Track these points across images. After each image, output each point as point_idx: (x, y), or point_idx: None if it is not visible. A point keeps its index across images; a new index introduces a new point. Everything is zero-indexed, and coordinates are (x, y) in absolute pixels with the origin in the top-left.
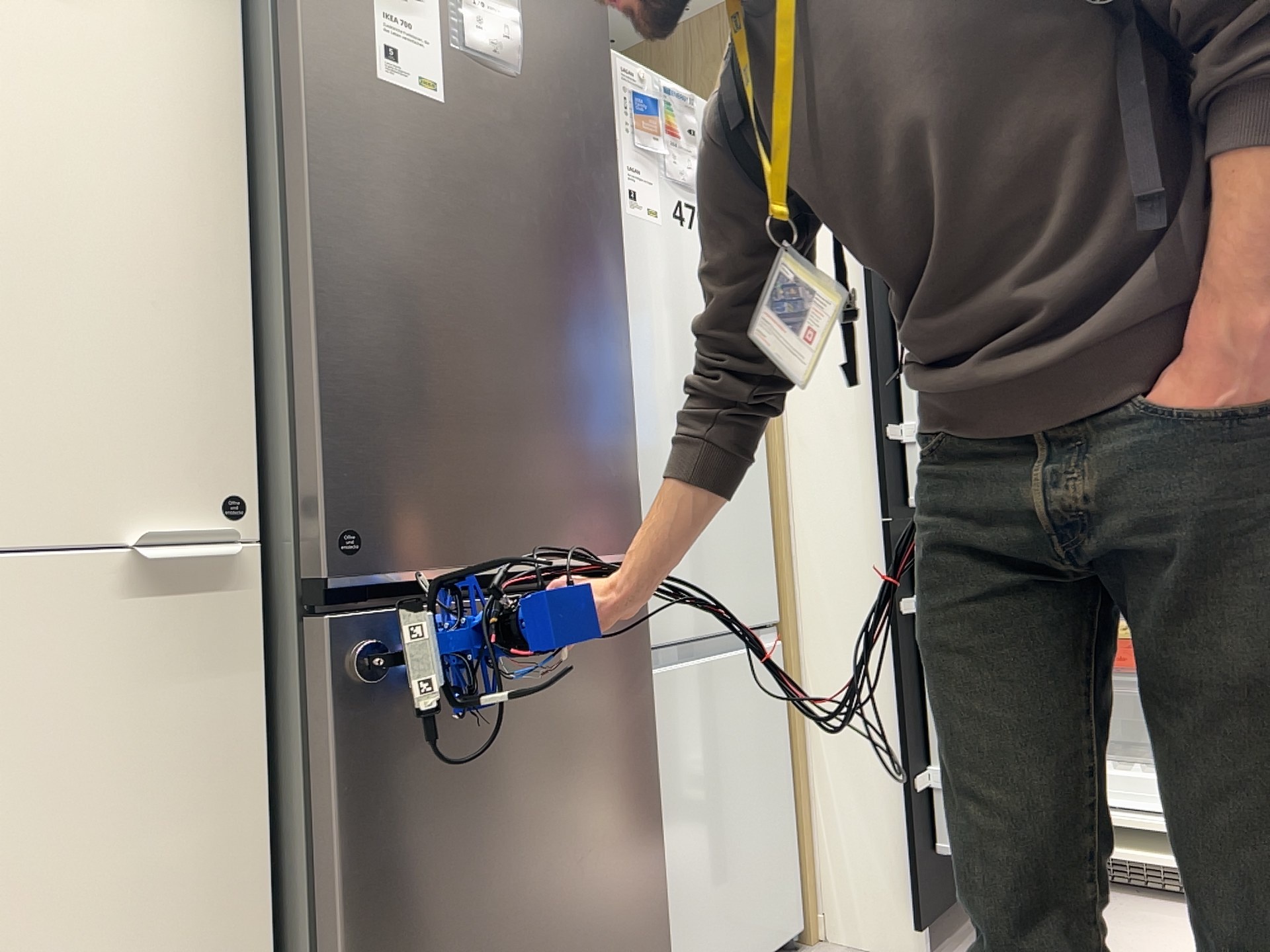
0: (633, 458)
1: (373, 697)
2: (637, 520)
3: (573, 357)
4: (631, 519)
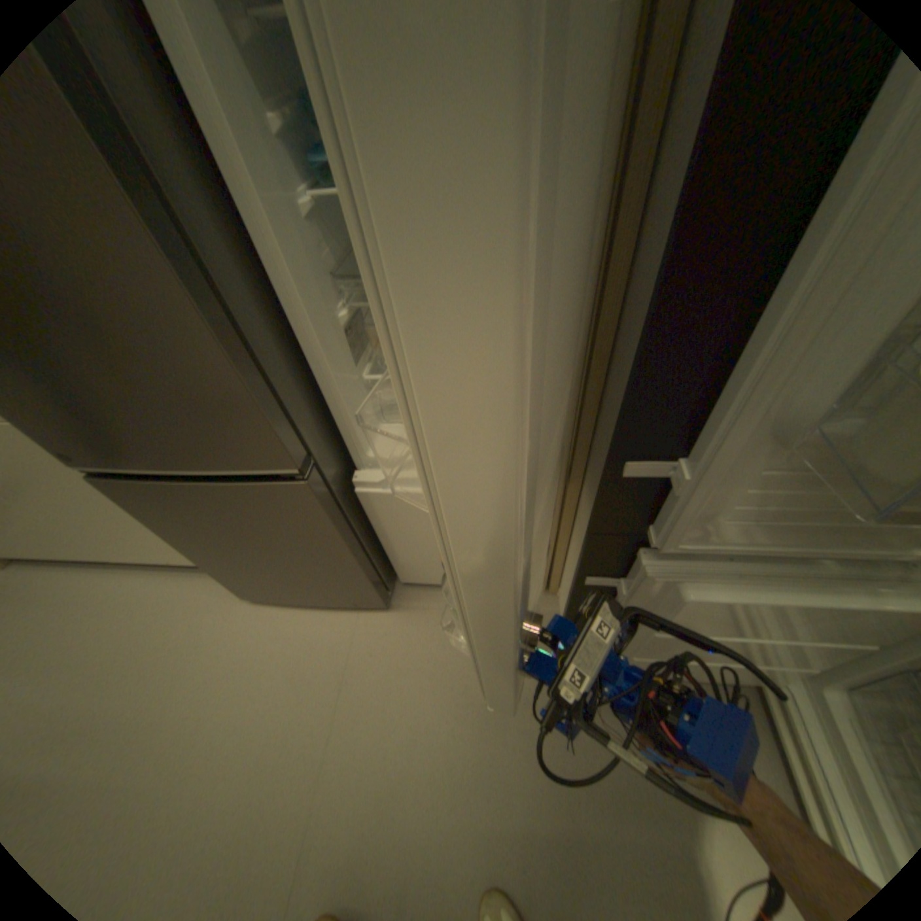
0: (256, 416)
1: (130, 502)
2: (279, 451)
3: (133, 352)
4: (271, 451)
